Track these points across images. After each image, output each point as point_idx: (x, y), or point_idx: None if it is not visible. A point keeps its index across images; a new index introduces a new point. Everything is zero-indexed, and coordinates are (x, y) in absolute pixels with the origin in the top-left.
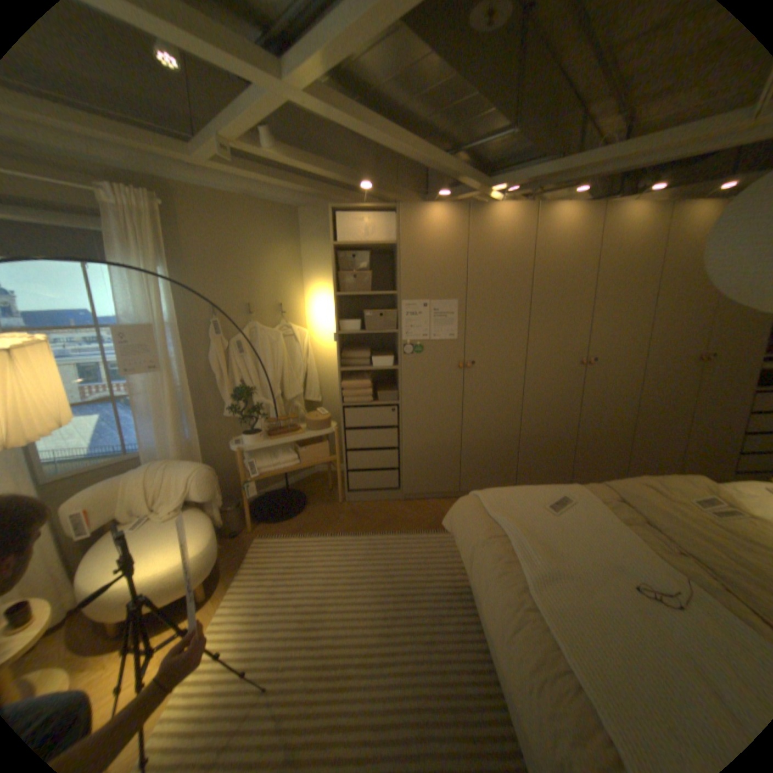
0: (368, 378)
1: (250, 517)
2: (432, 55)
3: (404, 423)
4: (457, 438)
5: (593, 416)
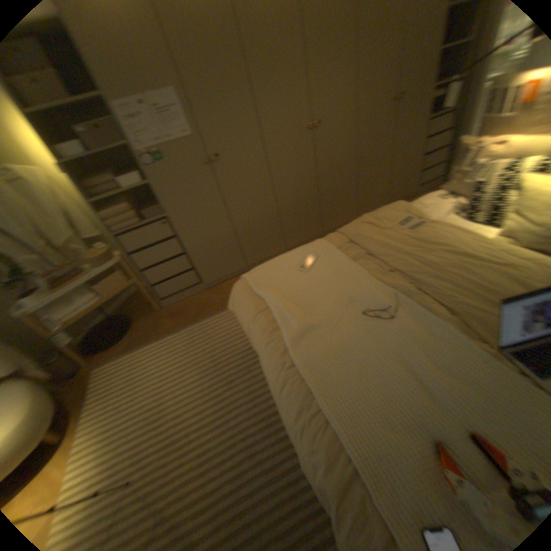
0: (124, 200)
1: (76, 358)
2: None
3: (177, 231)
4: (228, 228)
5: (325, 174)
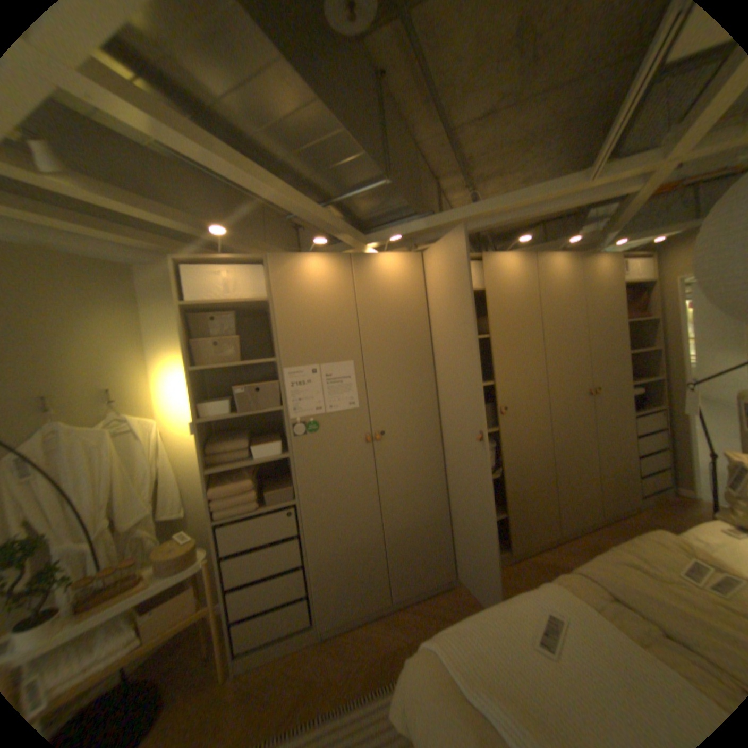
0: (251, 474)
1: None
2: (284, 63)
3: (308, 529)
4: (379, 531)
5: (517, 469)
